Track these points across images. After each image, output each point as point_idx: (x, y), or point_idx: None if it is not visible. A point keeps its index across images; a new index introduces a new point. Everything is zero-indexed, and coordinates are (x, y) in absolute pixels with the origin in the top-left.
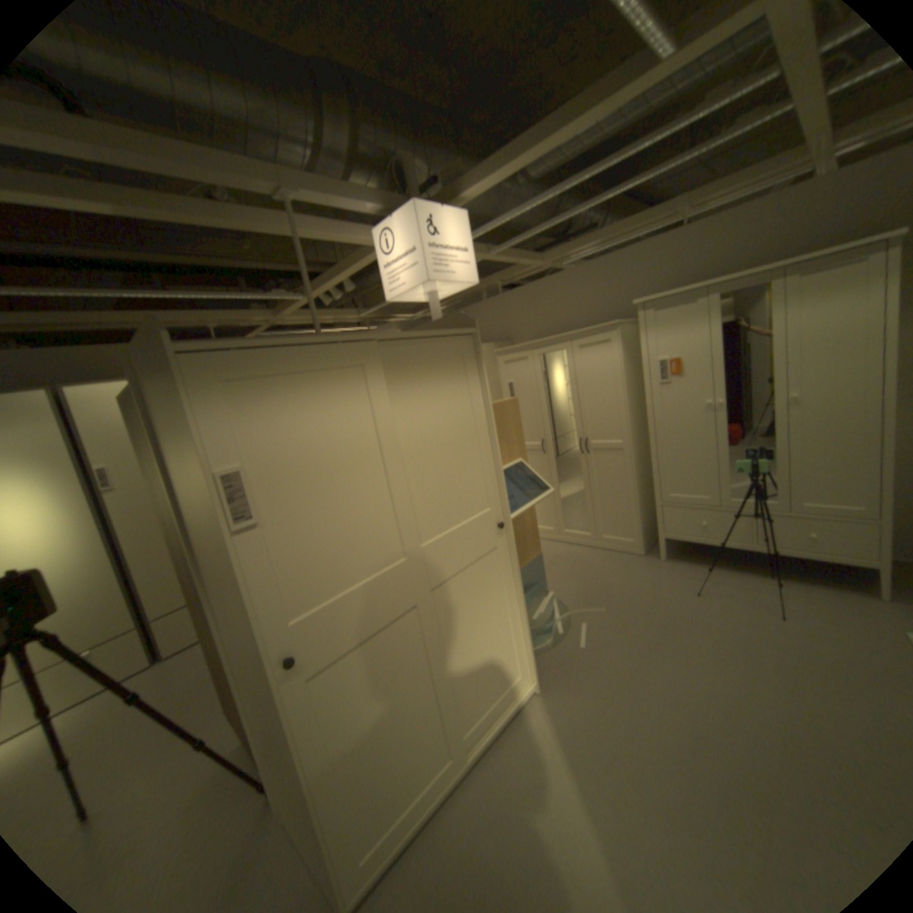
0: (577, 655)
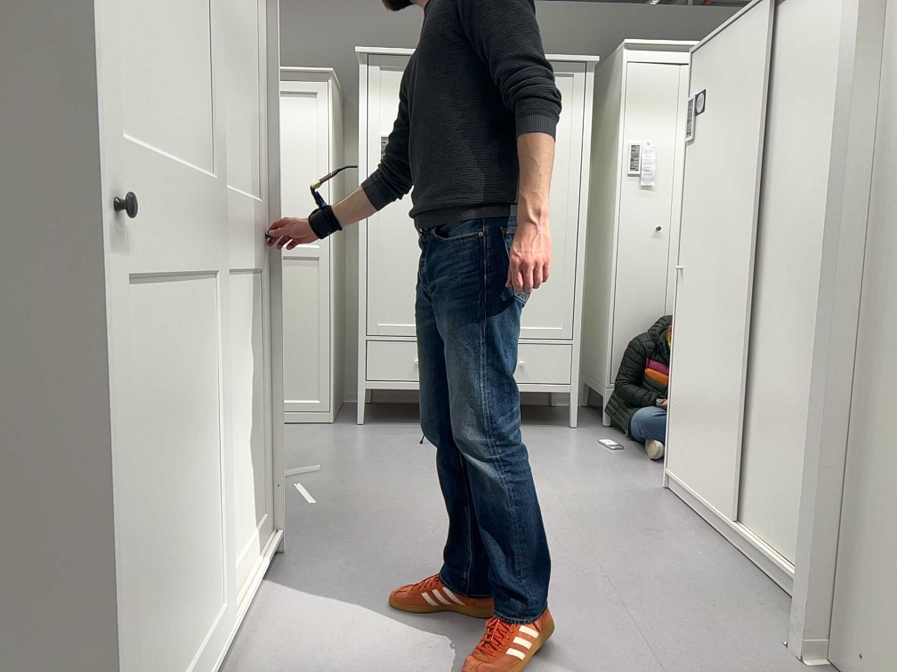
0: (308, 512)
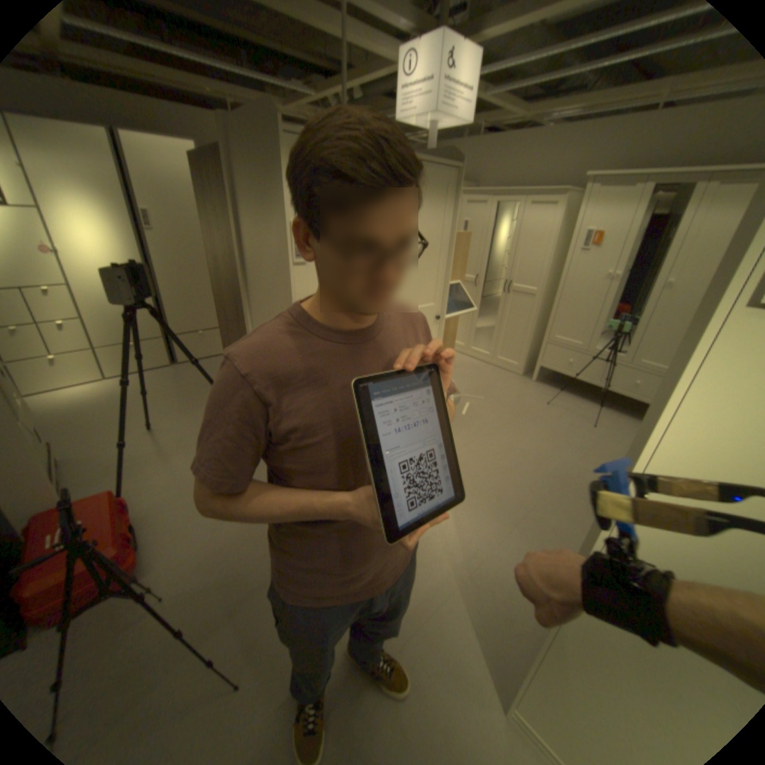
0: (459, 417)
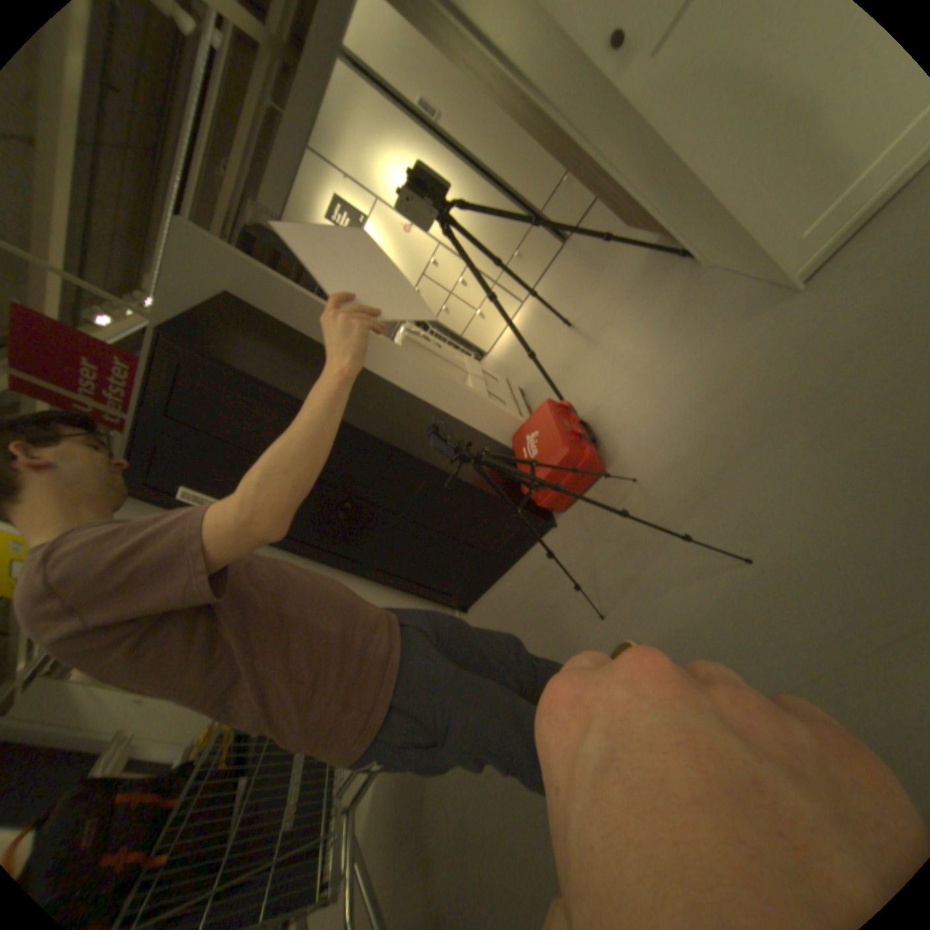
0: None
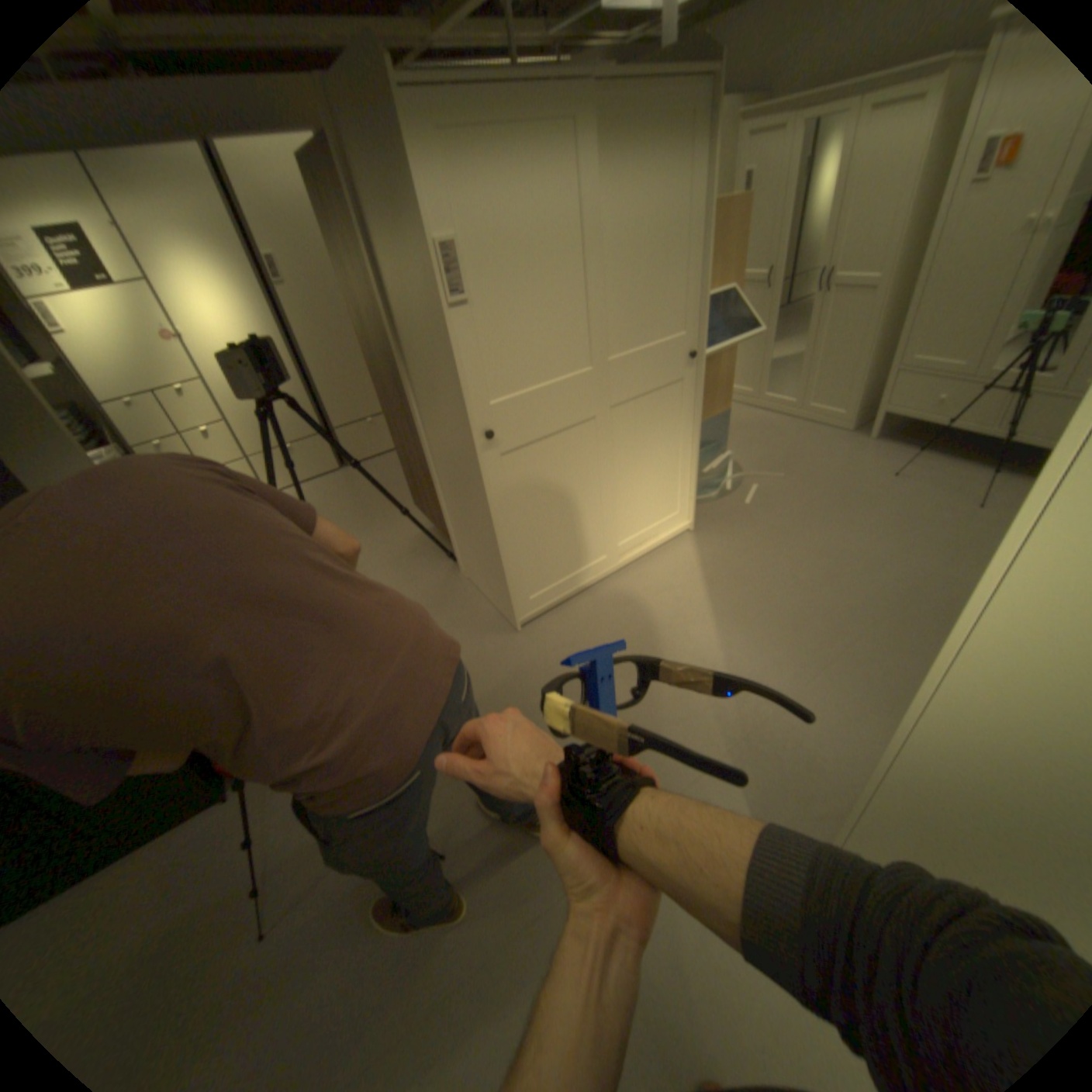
0: (740, 509)
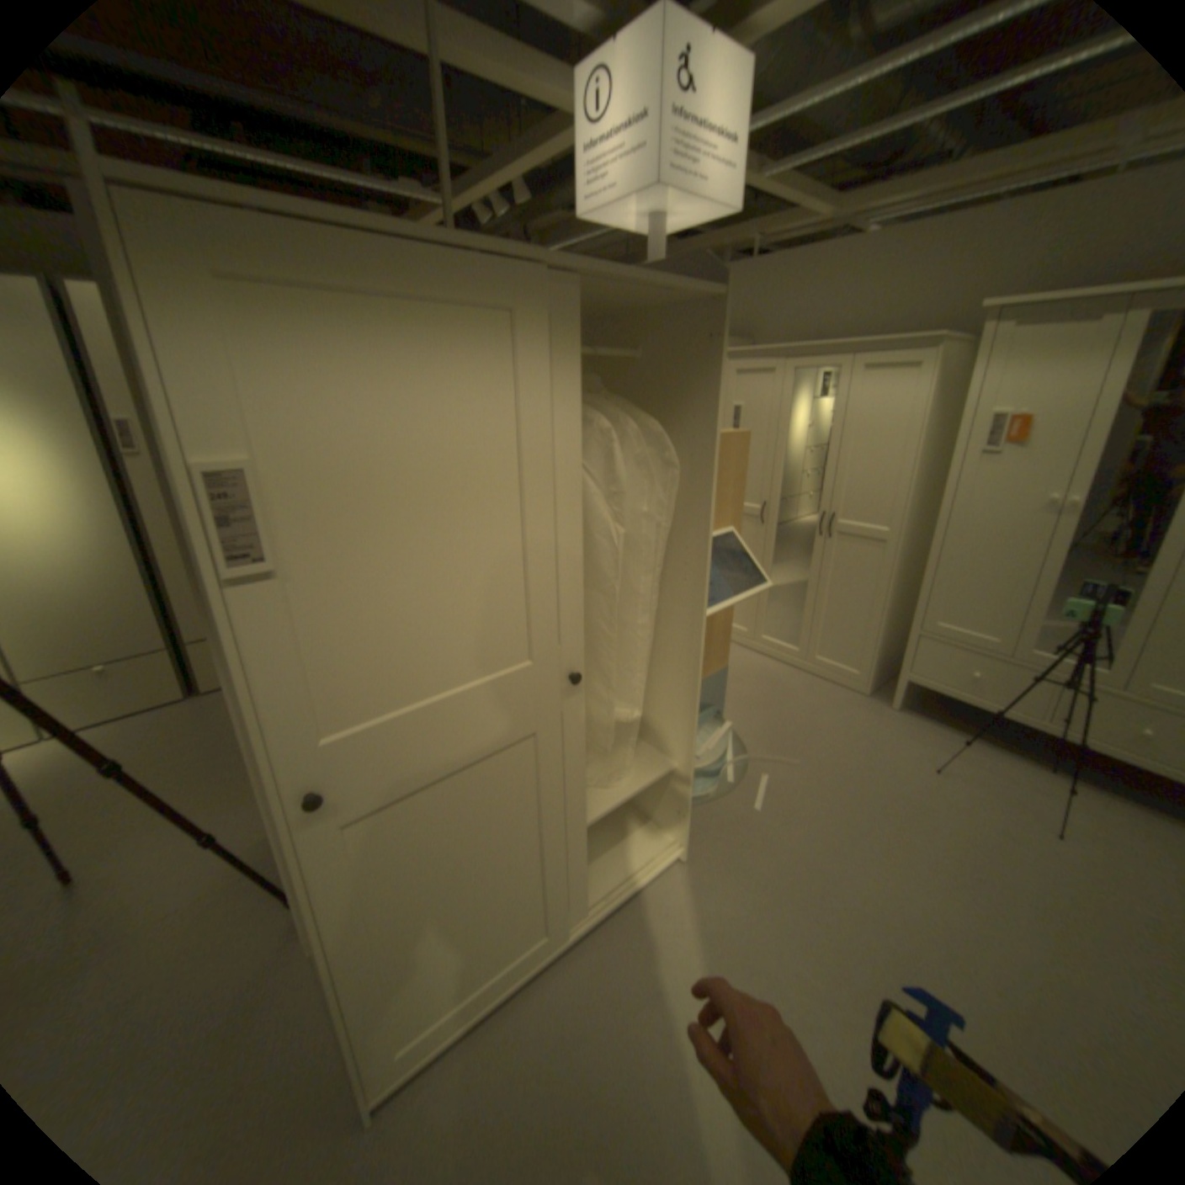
0: (748, 818)
